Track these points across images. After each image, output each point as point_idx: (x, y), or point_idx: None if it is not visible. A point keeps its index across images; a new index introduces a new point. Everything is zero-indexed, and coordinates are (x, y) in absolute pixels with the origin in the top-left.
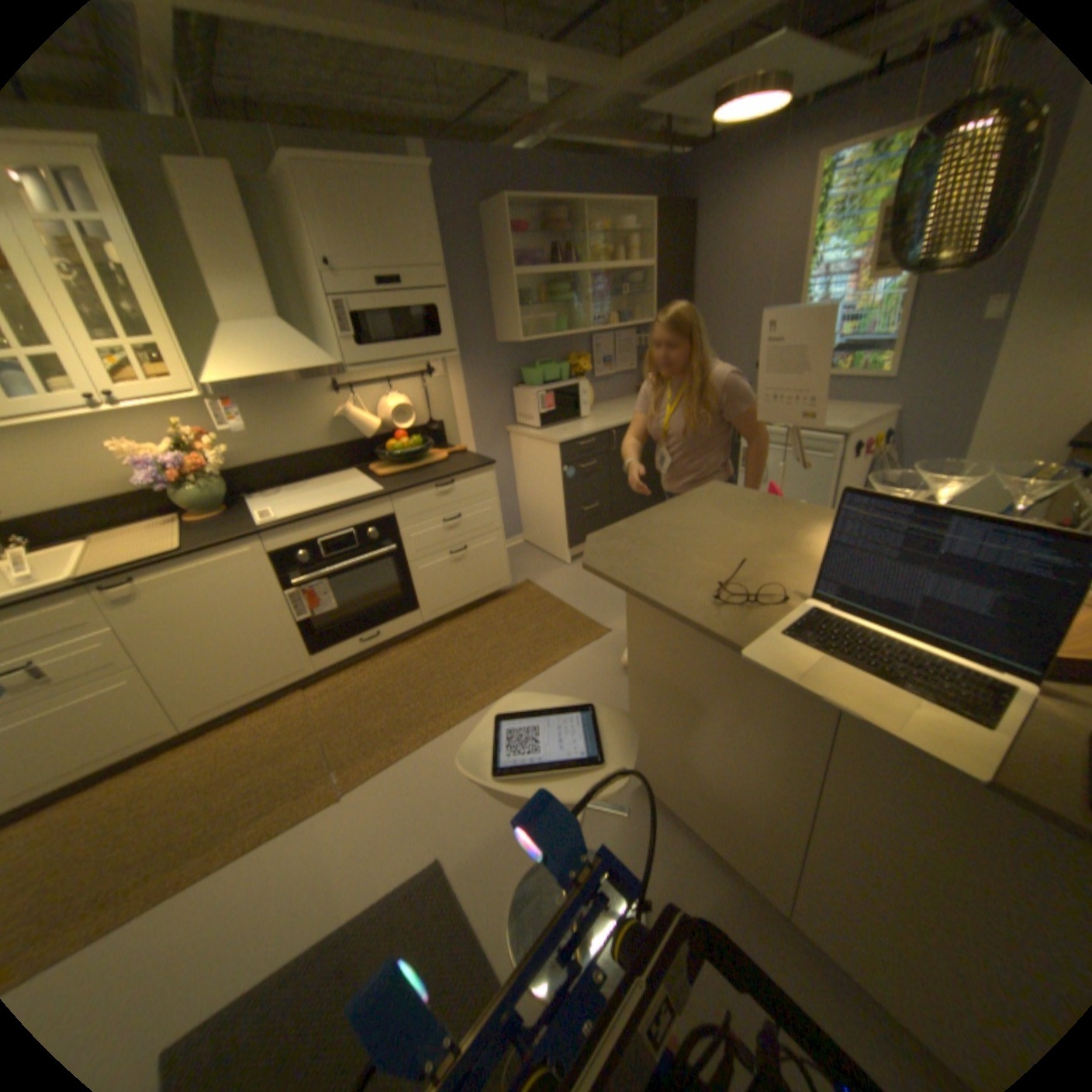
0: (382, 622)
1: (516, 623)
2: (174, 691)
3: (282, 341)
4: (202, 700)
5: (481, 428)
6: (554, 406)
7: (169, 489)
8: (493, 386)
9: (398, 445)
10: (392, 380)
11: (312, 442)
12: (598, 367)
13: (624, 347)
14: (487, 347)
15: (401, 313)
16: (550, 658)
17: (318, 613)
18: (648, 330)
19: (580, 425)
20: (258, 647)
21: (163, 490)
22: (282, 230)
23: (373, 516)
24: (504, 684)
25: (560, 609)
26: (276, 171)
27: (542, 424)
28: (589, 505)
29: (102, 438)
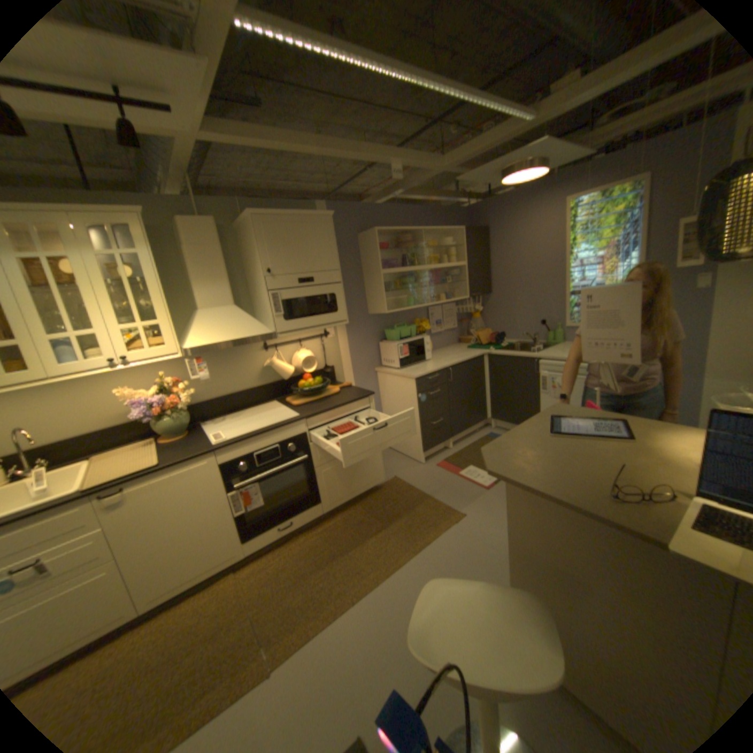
0: (295, 514)
1: (392, 511)
2: (140, 578)
3: (237, 319)
4: (159, 585)
5: (358, 370)
6: (408, 354)
7: (152, 420)
8: (366, 342)
9: (307, 383)
10: (302, 341)
11: (248, 383)
12: (432, 327)
13: (448, 314)
14: (362, 317)
15: (313, 299)
16: (423, 540)
17: (249, 509)
18: (462, 303)
19: (426, 365)
20: (205, 538)
21: (147, 421)
22: (240, 254)
23: (292, 434)
24: (391, 563)
25: (424, 499)
26: (241, 221)
27: (401, 366)
28: (436, 420)
29: (110, 387)
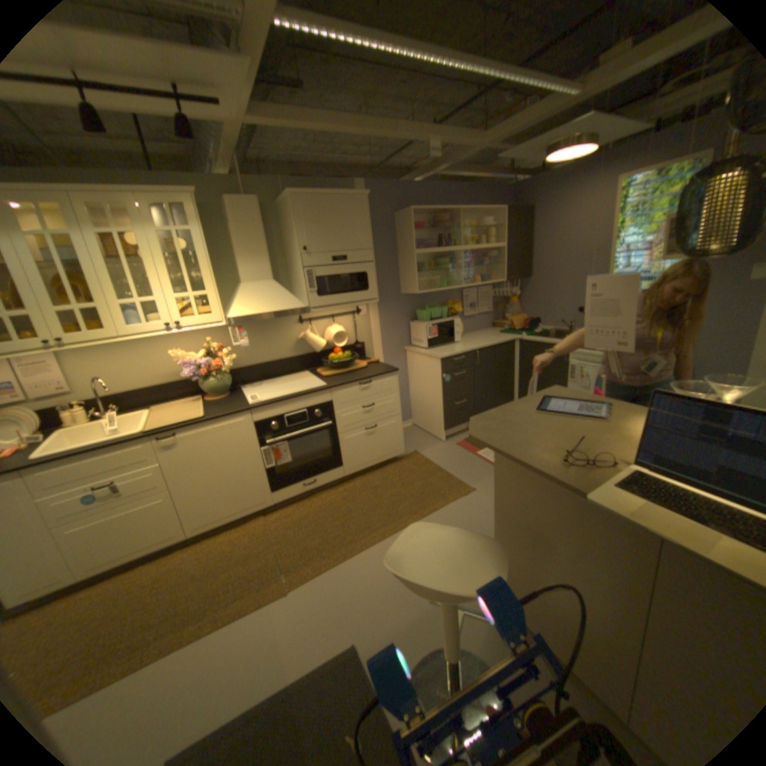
0: (319, 473)
1: (408, 480)
2: (189, 509)
3: (276, 294)
4: (204, 517)
5: (388, 348)
6: (437, 335)
7: (201, 380)
8: (397, 321)
9: (337, 357)
10: (335, 317)
11: (284, 354)
12: (466, 310)
13: (484, 297)
14: (395, 297)
15: (346, 277)
16: (432, 507)
17: (280, 464)
18: (501, 286)
19: (455, 347)
20: (242, 484)
21: (197, 381)
22: (281, 231)
23: (320, 402)
24: (400, 523)
25: (439, 472)
26: (282, 200)
27: (429, 346)
28: (460, 401)
29: (168, 349)
